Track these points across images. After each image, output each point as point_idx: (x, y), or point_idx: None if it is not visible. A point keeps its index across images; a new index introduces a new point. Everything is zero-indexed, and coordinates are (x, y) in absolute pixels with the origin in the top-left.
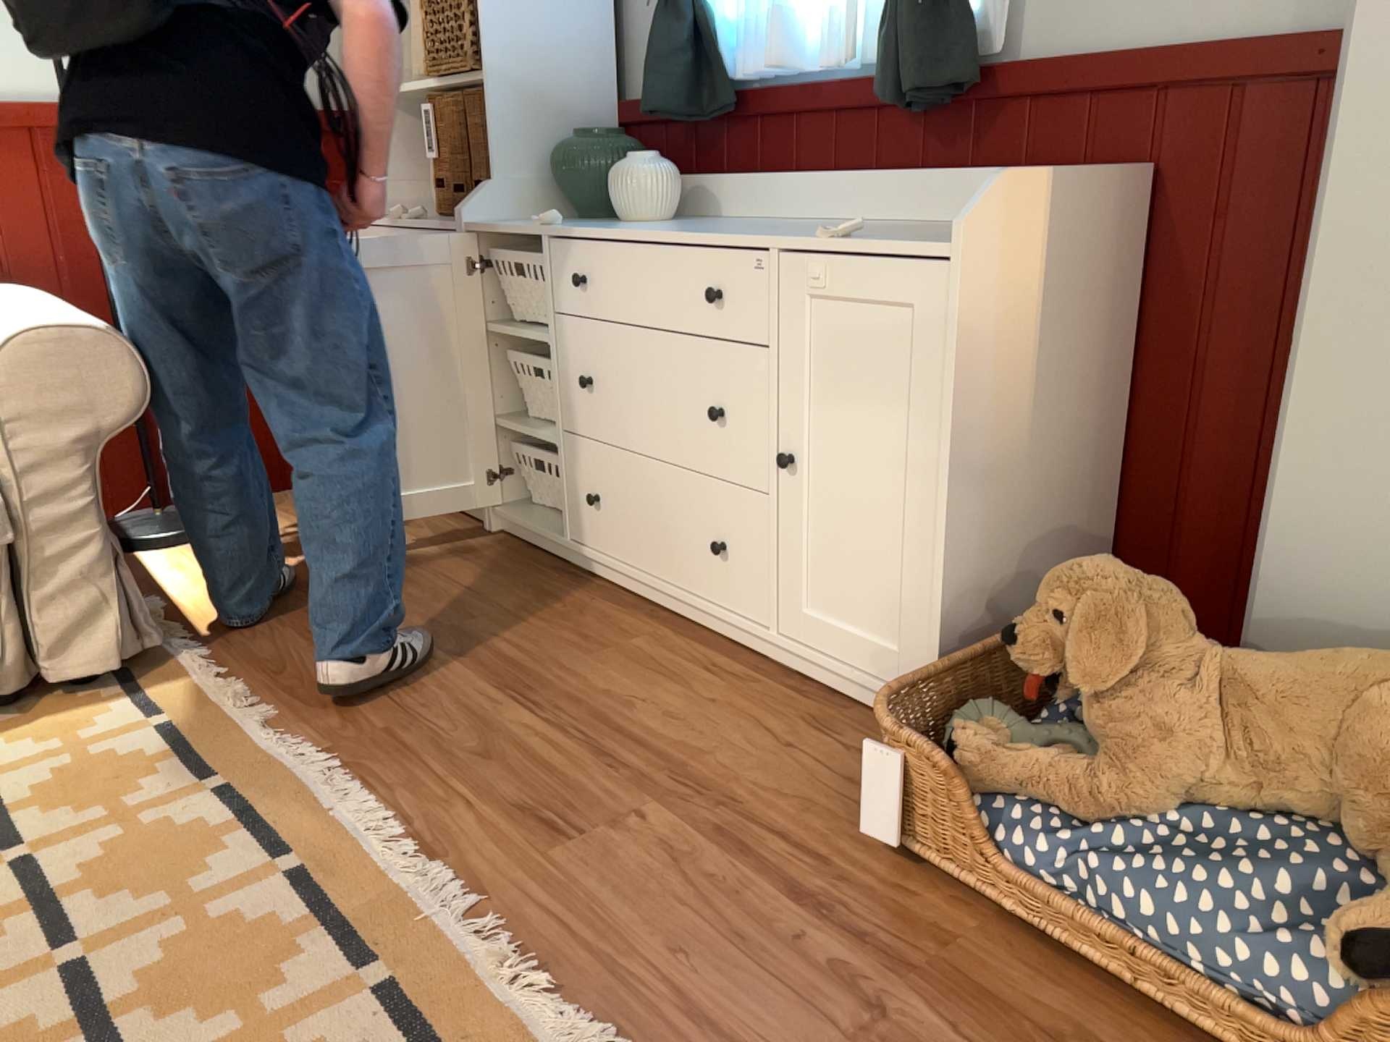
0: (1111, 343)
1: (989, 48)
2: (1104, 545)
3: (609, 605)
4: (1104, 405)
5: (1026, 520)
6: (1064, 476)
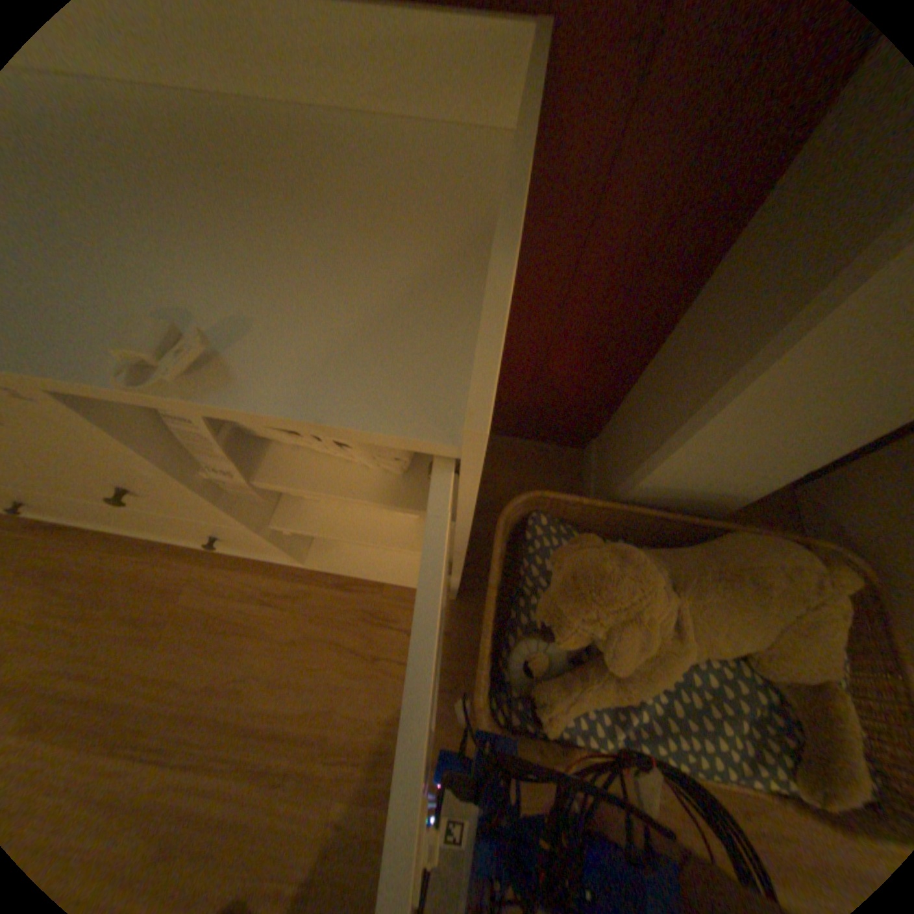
0: None
1: None
2: None
3: (124, 557)
4: None
5: None
6: None
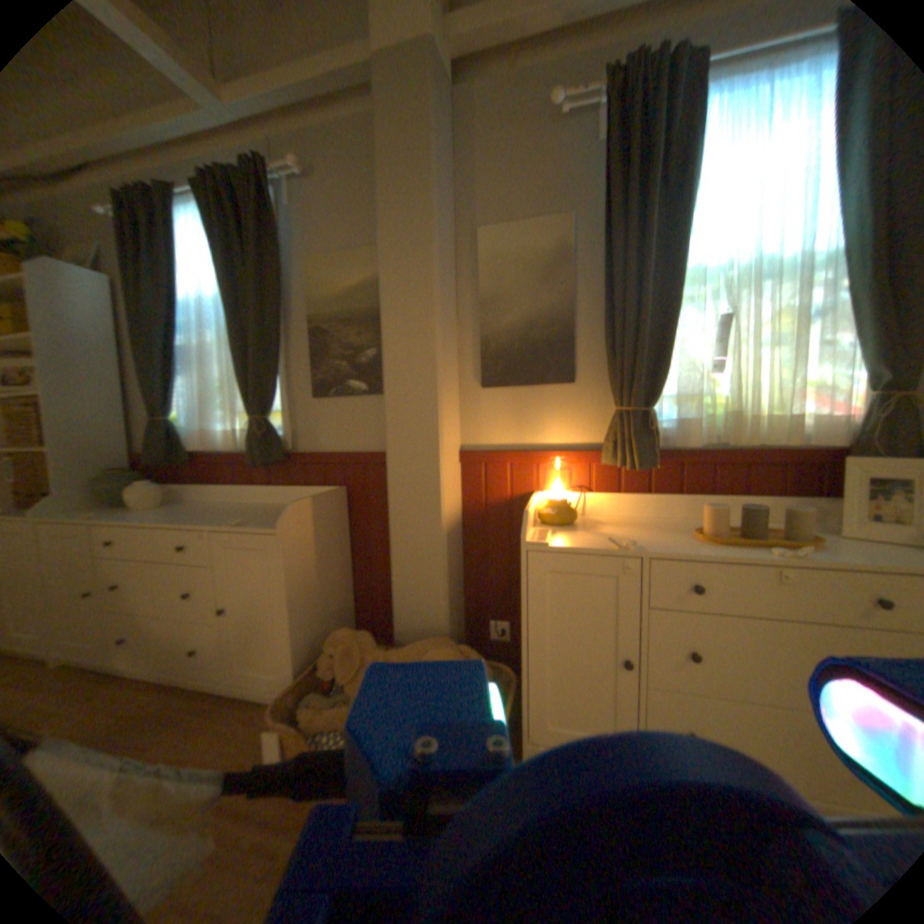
0: (345, 543)
1: (291, 447)
2: (354, 610)
3: (136, 693)
4: (346, 564)
5: (323, 613)
6: (335, 592)
